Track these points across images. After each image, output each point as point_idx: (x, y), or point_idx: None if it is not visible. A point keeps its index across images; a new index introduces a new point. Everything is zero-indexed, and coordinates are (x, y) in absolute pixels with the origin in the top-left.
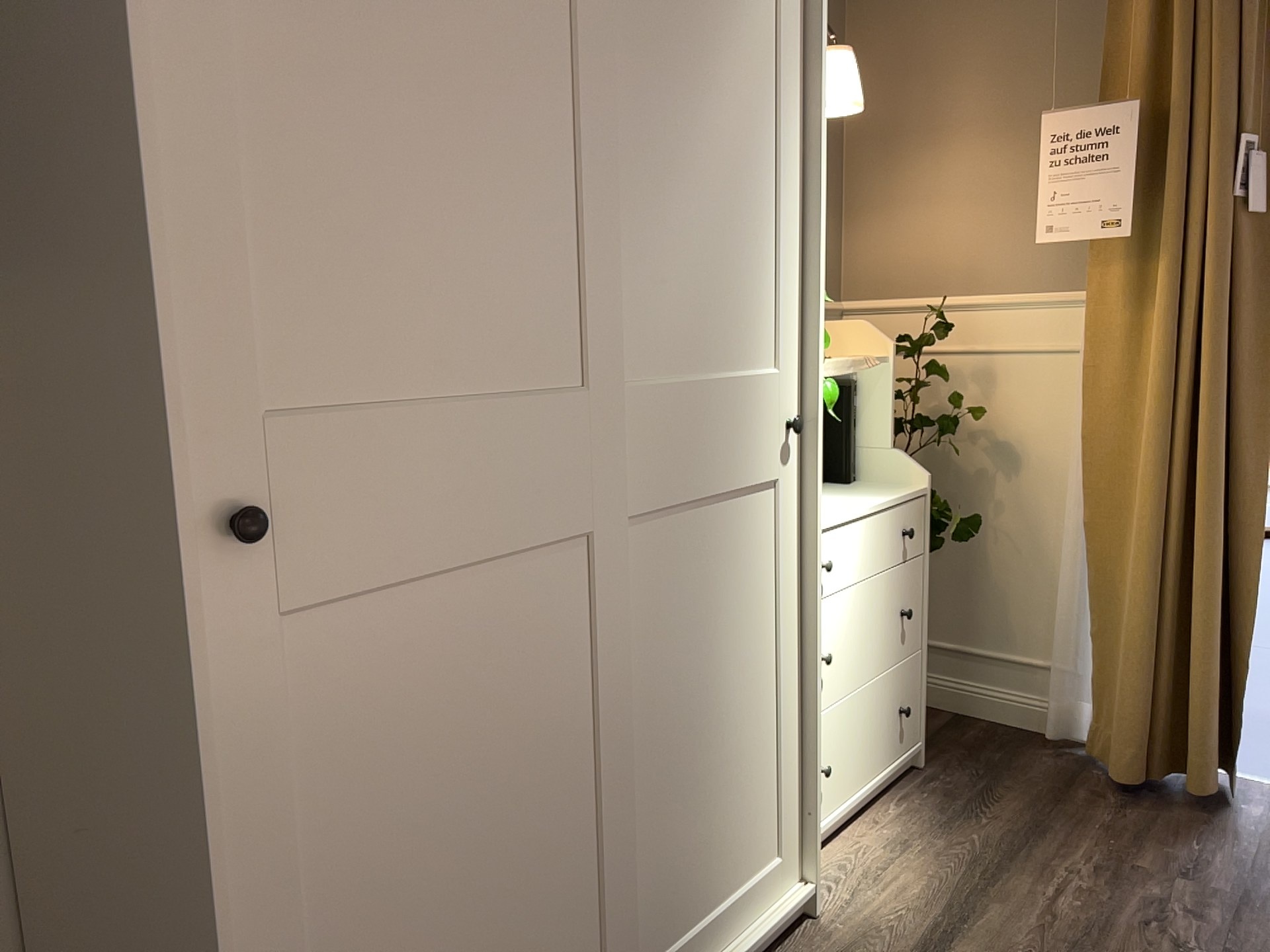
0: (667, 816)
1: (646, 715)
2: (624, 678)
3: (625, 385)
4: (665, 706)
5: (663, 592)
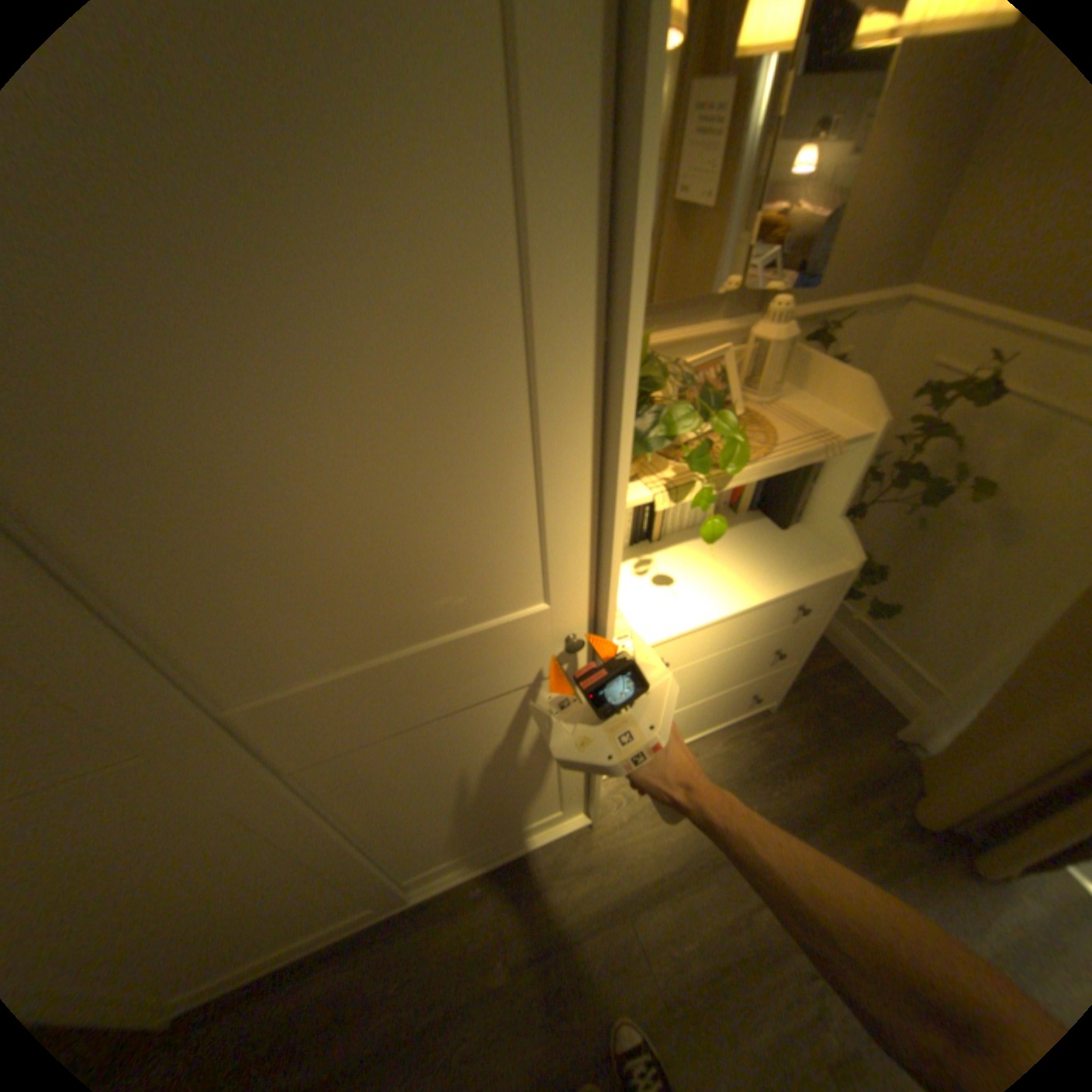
0: (427, 847)
1: (382, 829)
2: (318, 851)
3: (221, 716)
4: (407, 819)
5: (381, 783)
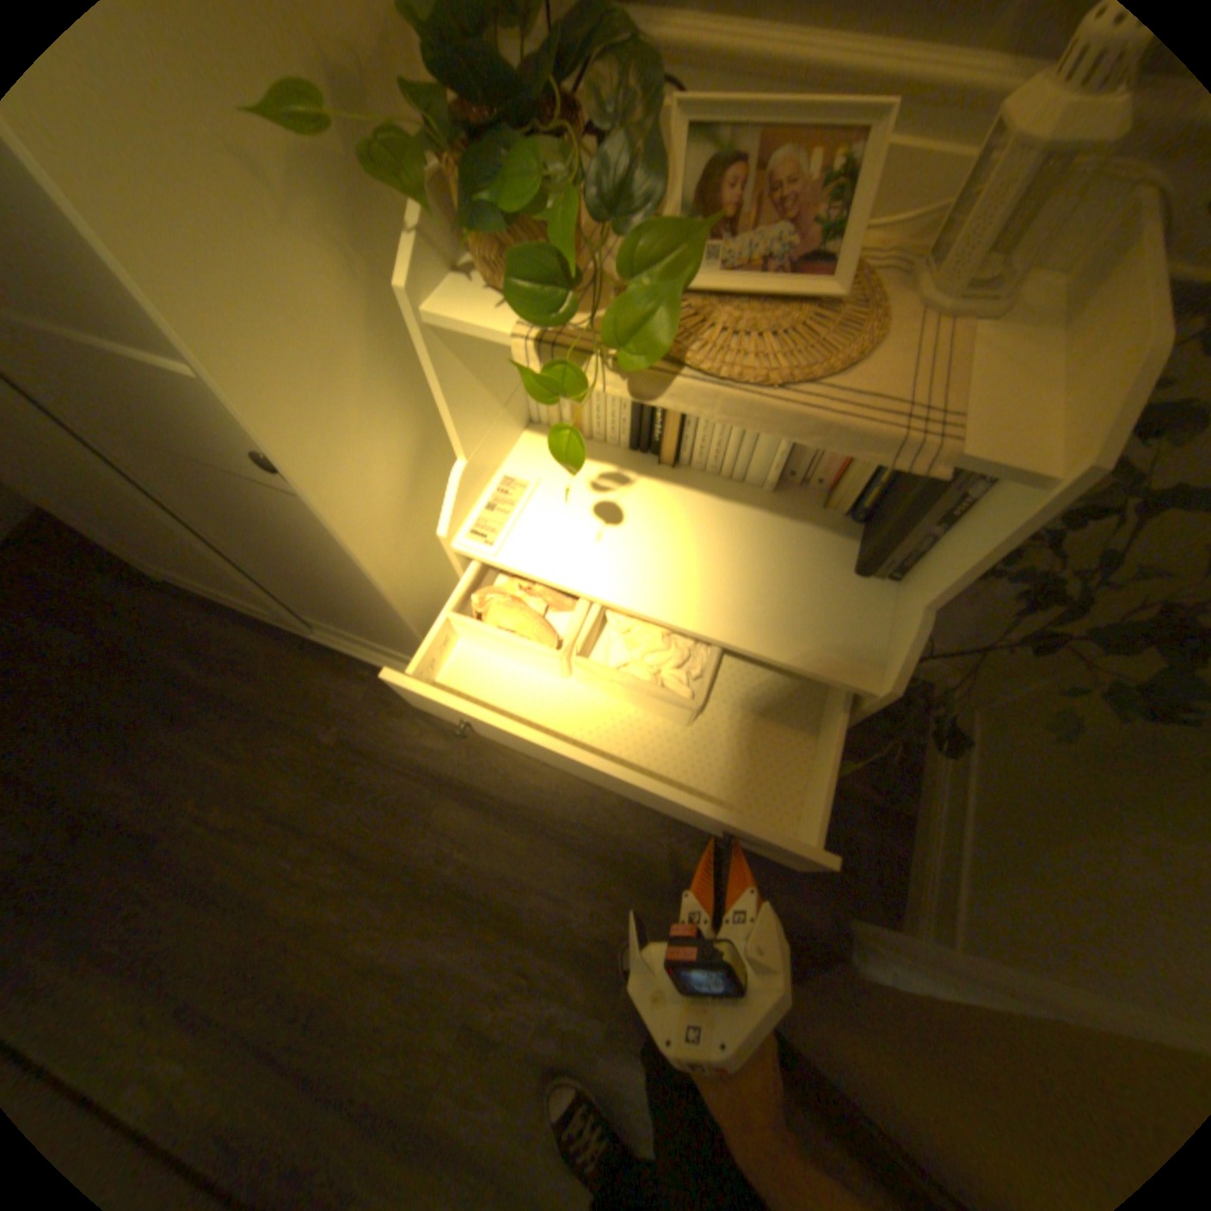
0: (301, 599)
1: (230, 546)
2: (146, 516)
3: None
4: (250, 554)
5: (180, 492)
